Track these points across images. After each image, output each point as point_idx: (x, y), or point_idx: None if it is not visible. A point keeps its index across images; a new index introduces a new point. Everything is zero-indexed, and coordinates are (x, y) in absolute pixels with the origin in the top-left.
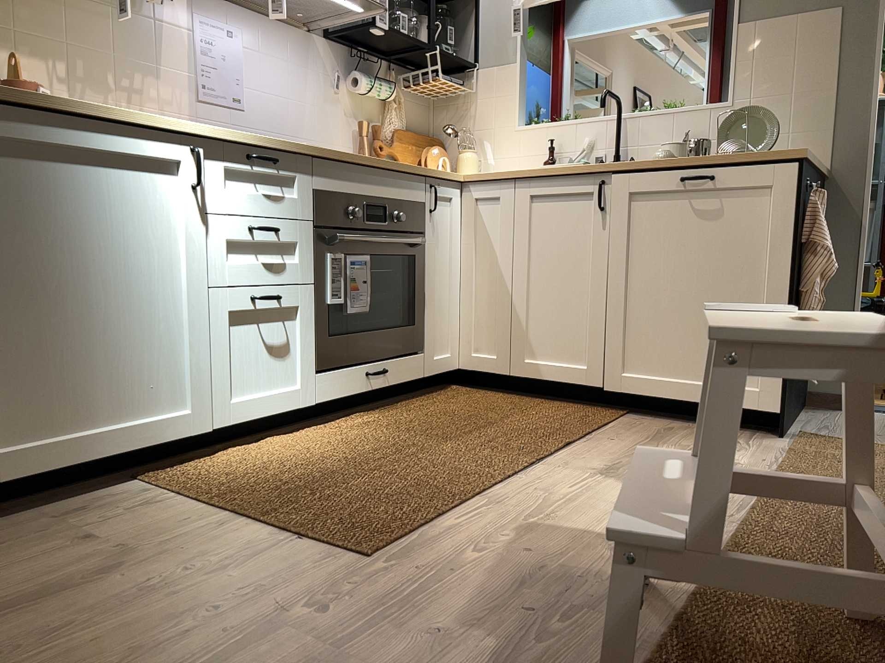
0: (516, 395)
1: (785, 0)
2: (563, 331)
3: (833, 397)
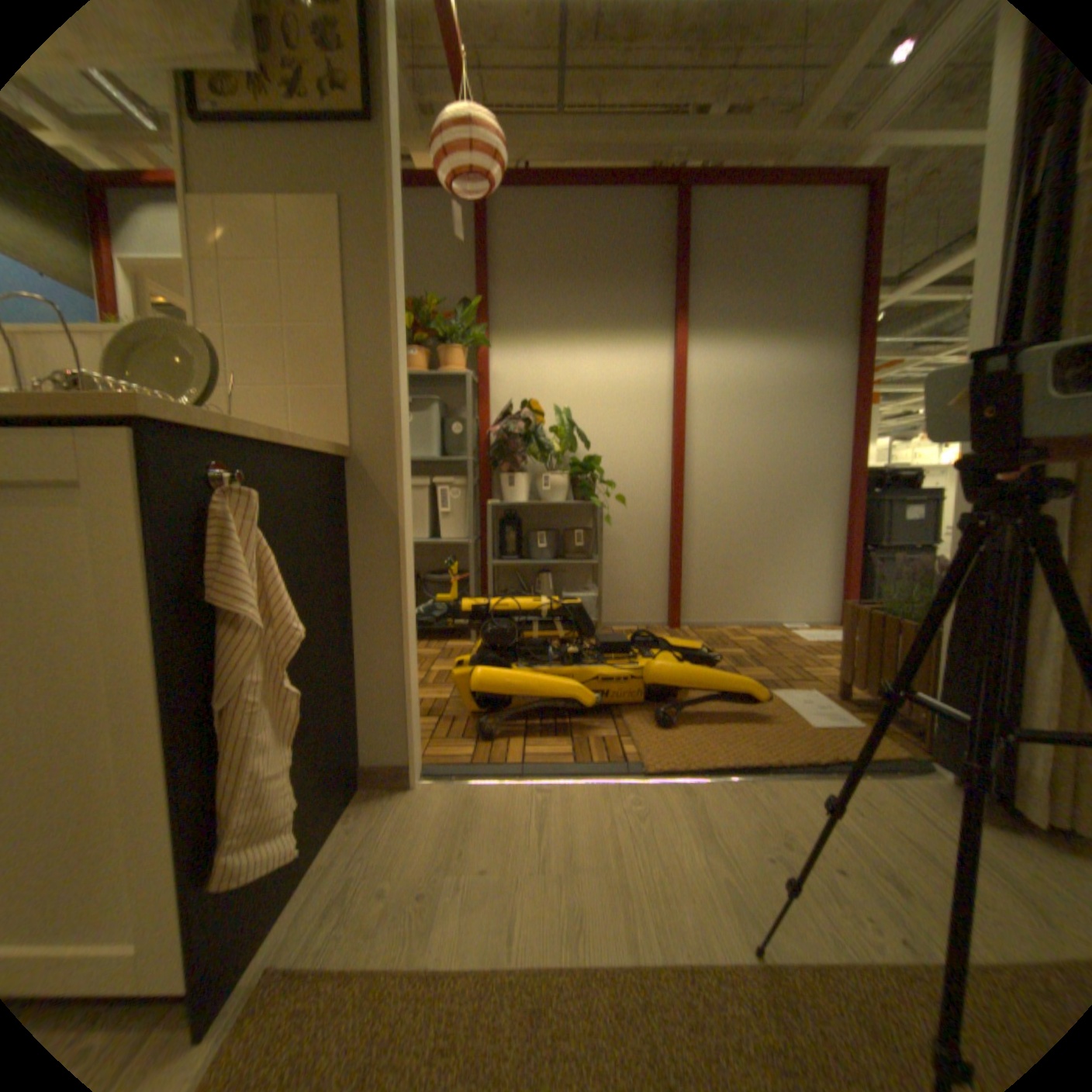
0: None
1: (264, 170)
2: None
3: (394, 774)
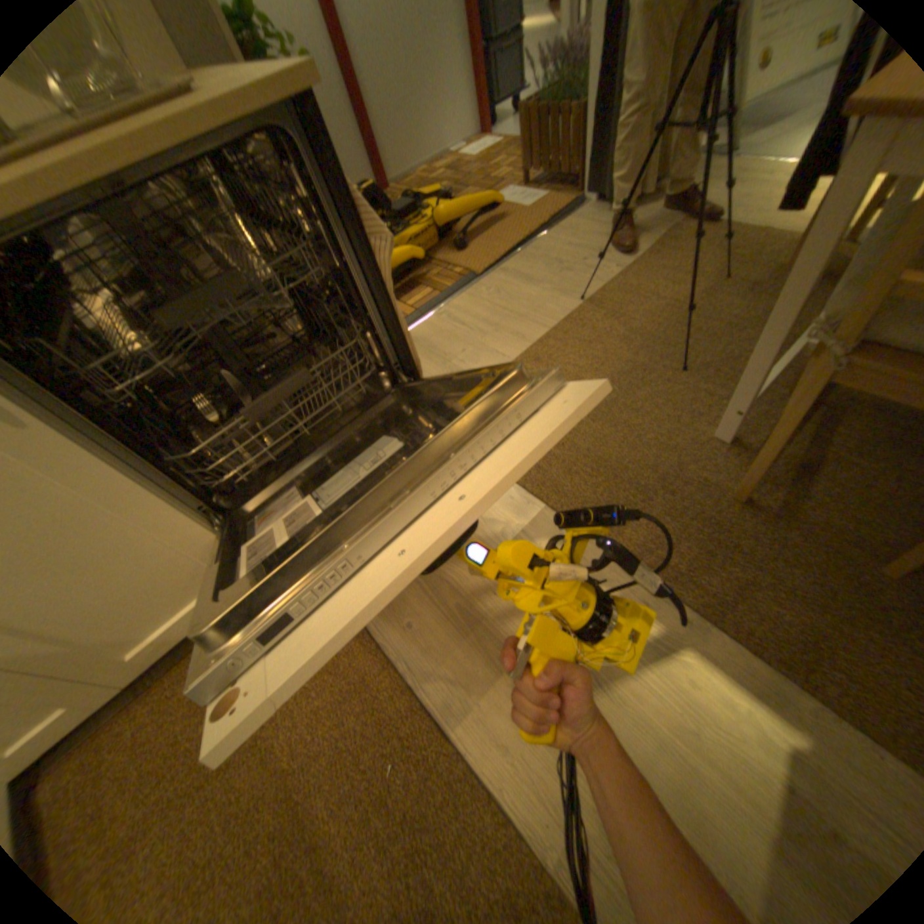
0: (154, 682)
1: None
2: (141, 590)
3: None
